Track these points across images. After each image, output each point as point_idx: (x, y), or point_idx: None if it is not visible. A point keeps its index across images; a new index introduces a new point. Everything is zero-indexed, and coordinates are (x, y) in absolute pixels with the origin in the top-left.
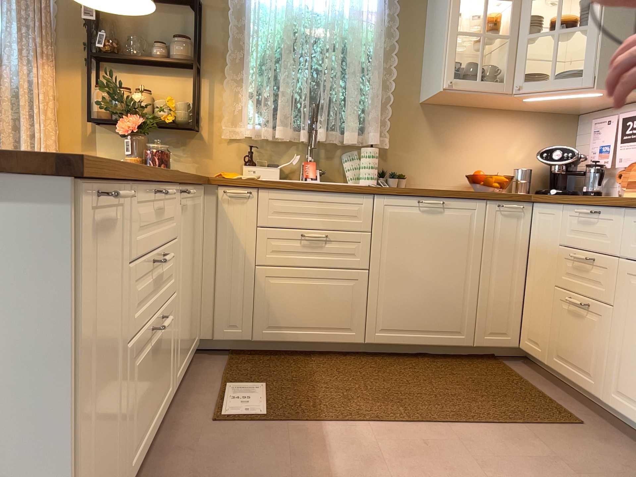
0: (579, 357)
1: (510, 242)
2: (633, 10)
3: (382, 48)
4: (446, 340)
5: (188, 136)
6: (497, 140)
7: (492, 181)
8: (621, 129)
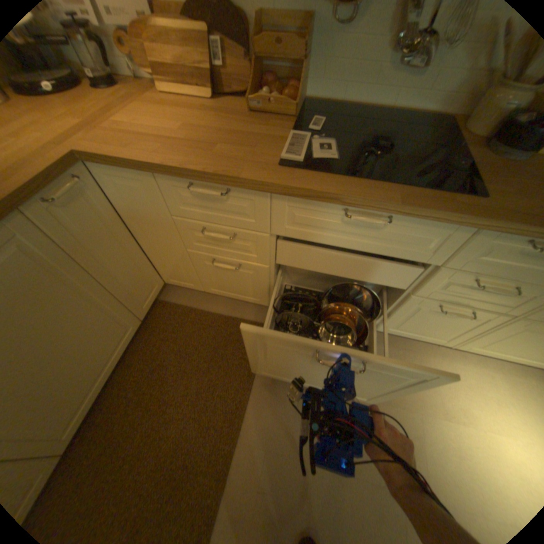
0: (238, 289)
1: (97, 227)
2: None
3: None
4: (123, 347)
5: None
6: None
7: None
8: None
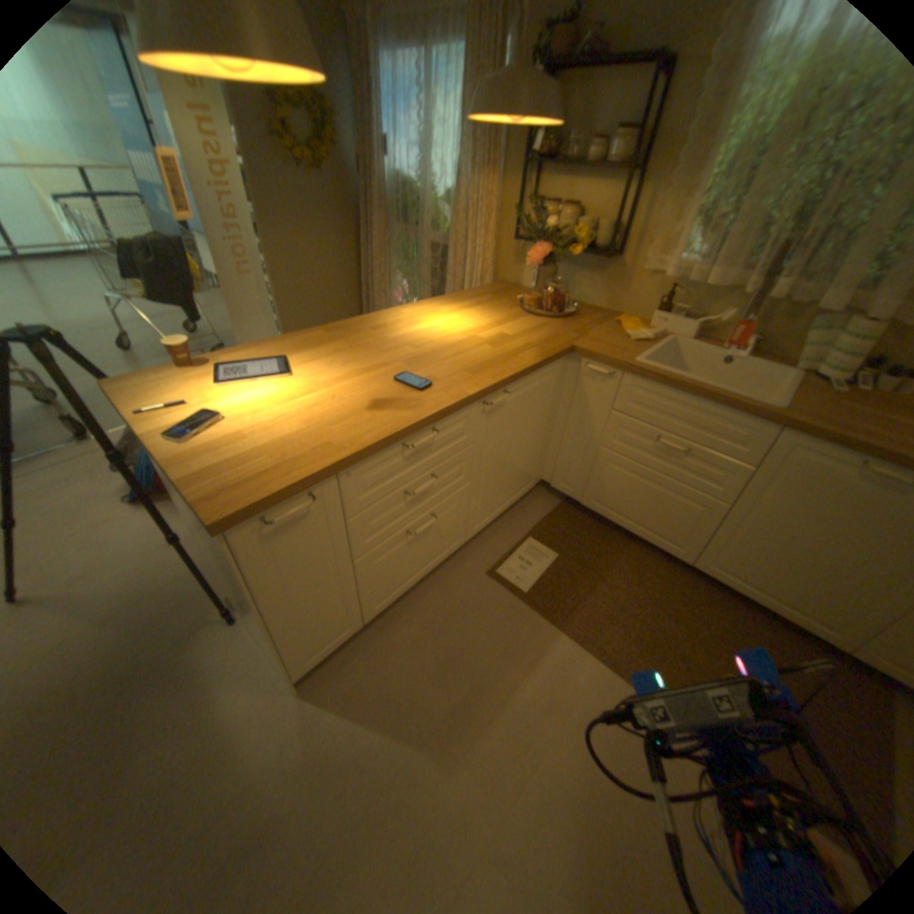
0: None
1: None
2: None
3: None
4: (809, 627)
5: (607, 262)
6: None
7: None
8: None
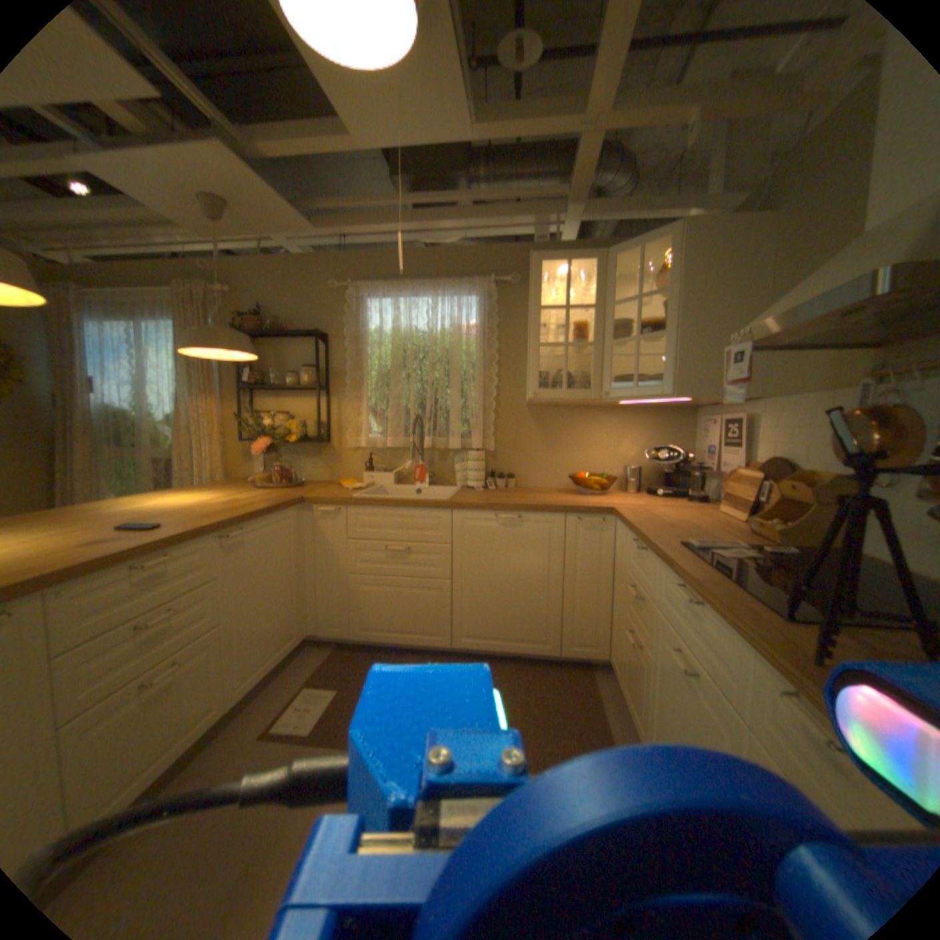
0: (636, 700)
1: (593, 555)
2: (716, 311)
3: (483, 359)
4: (531, 651)
5: (320, 448)
6: (606, 438)
7: (590, 485)
8: (723, 432)
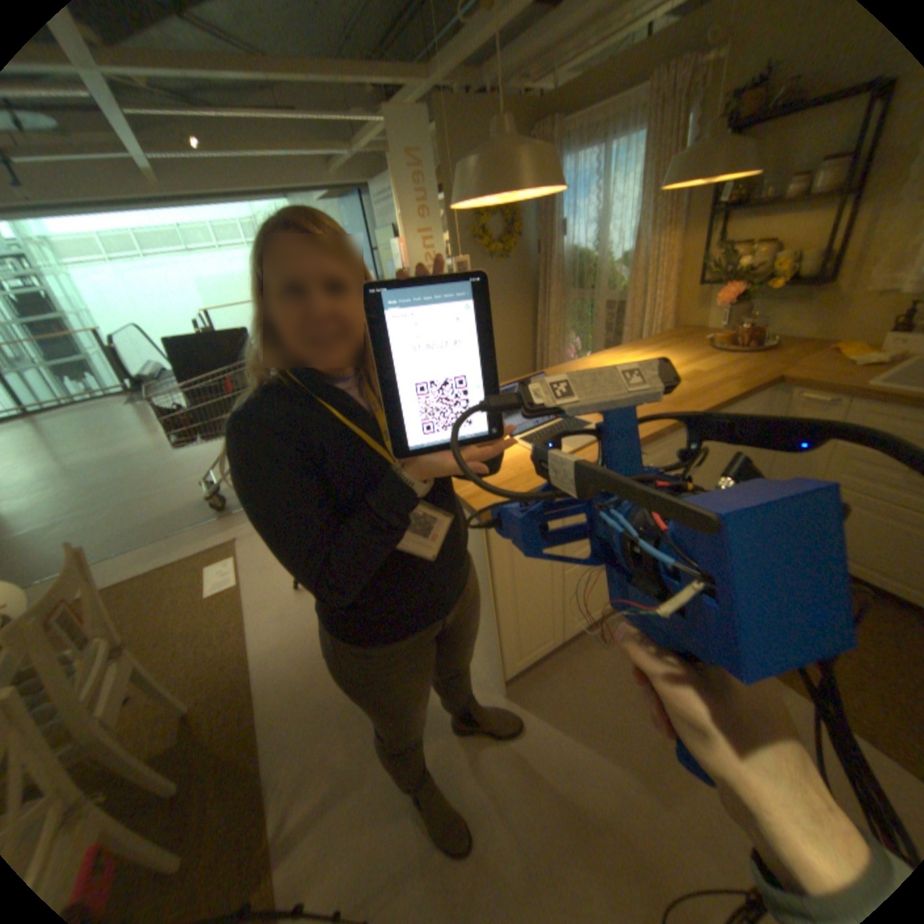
0: None
1: None
2: None
3: None
4: None
5: (816, 289)
6: None
7: None
8: None
